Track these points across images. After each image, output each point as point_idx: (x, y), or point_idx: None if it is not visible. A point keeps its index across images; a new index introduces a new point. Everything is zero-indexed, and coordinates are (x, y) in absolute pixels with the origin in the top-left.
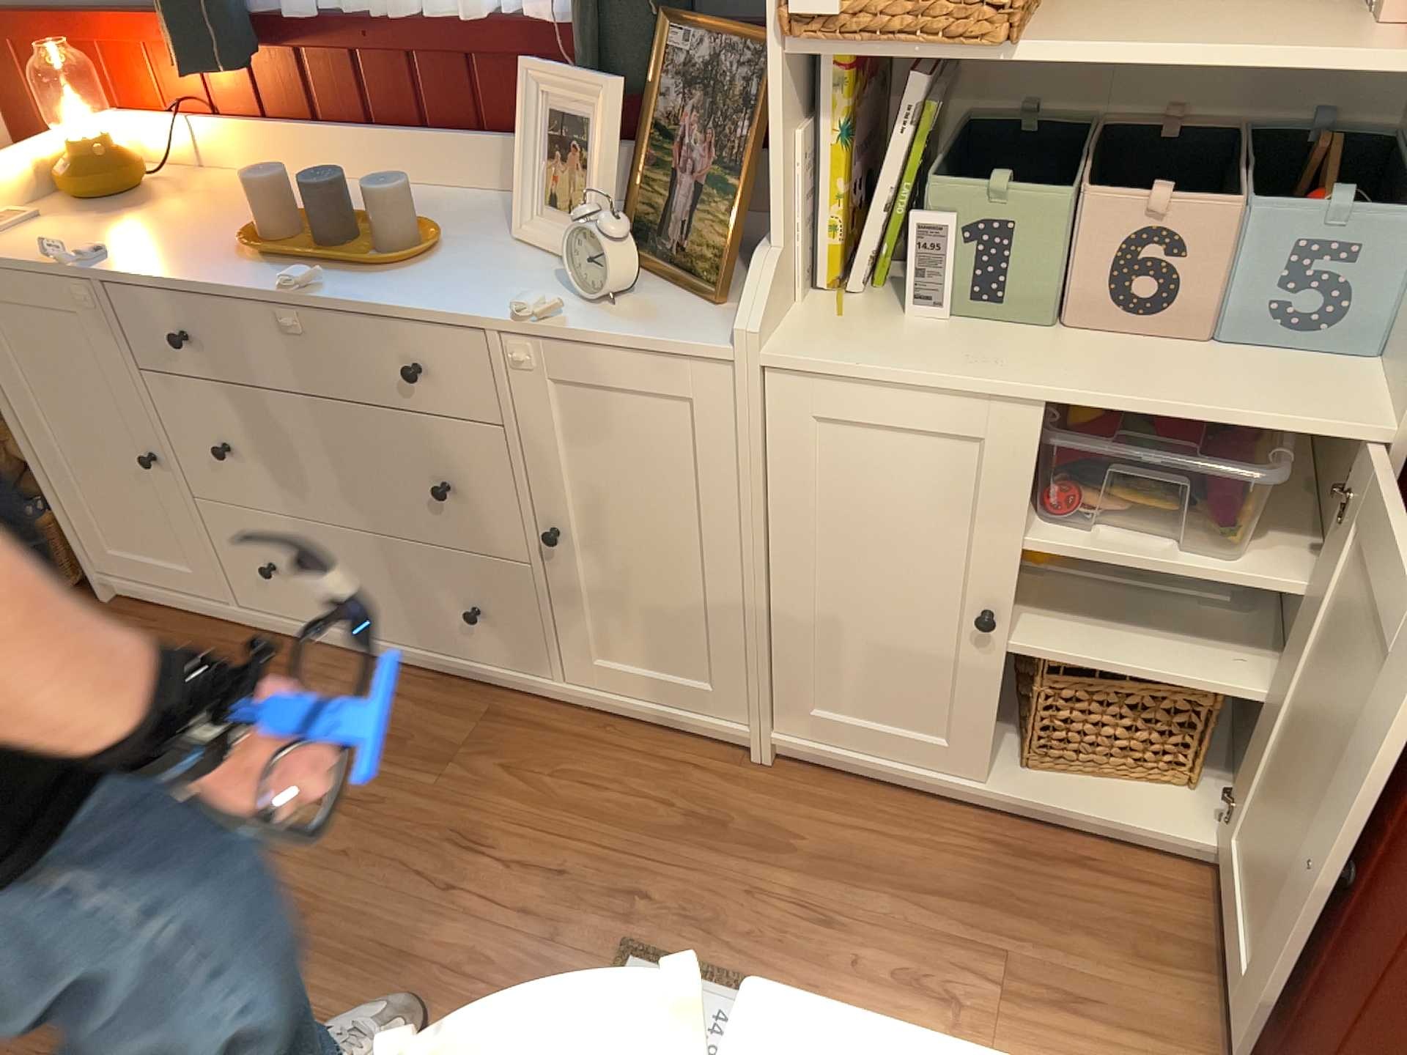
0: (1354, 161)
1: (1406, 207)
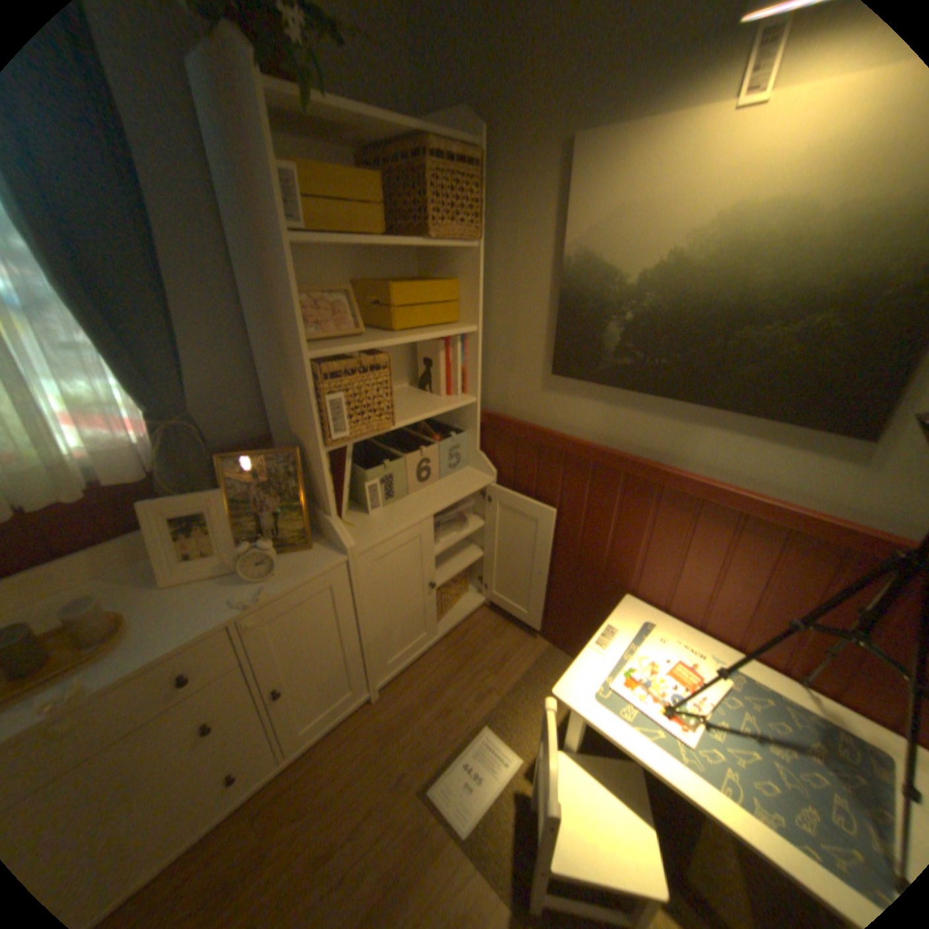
0: (429, 422)
1: (460, 429)
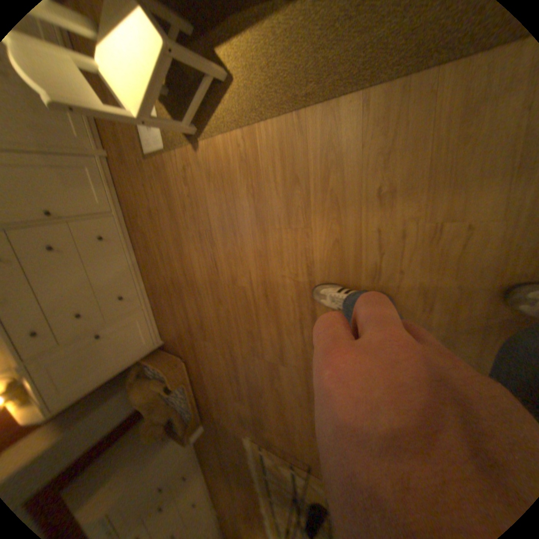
0: None
1: None
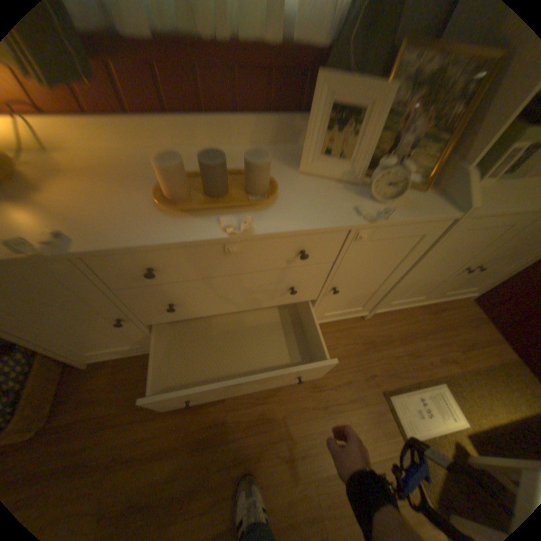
0: None
1: None
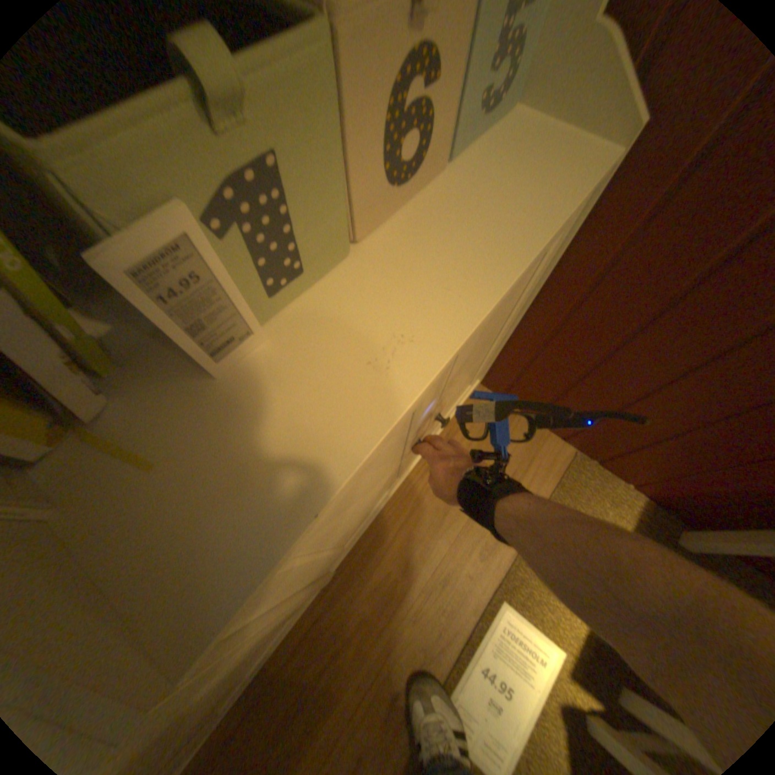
0: None
1: None
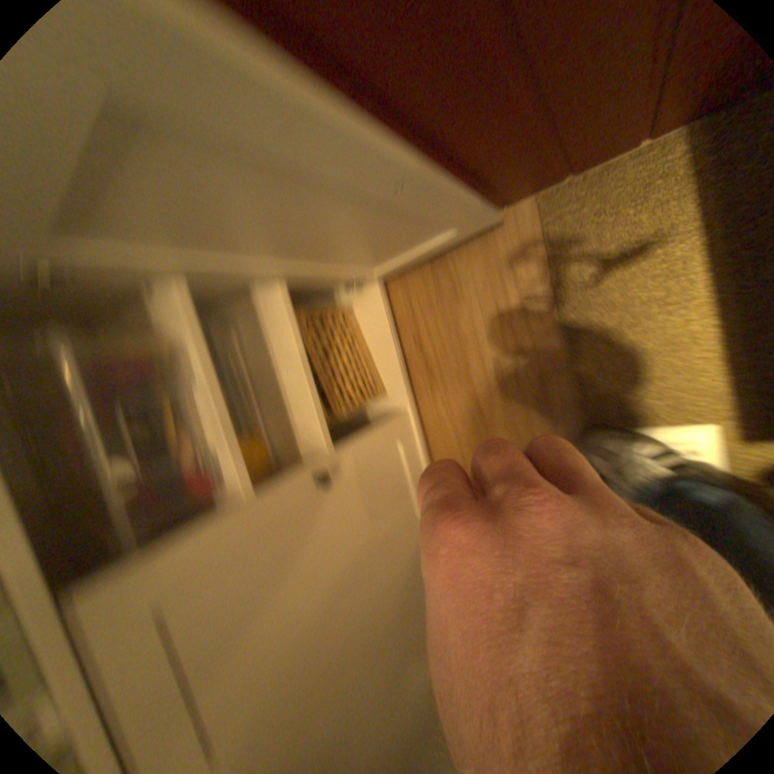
0: None
1: None
